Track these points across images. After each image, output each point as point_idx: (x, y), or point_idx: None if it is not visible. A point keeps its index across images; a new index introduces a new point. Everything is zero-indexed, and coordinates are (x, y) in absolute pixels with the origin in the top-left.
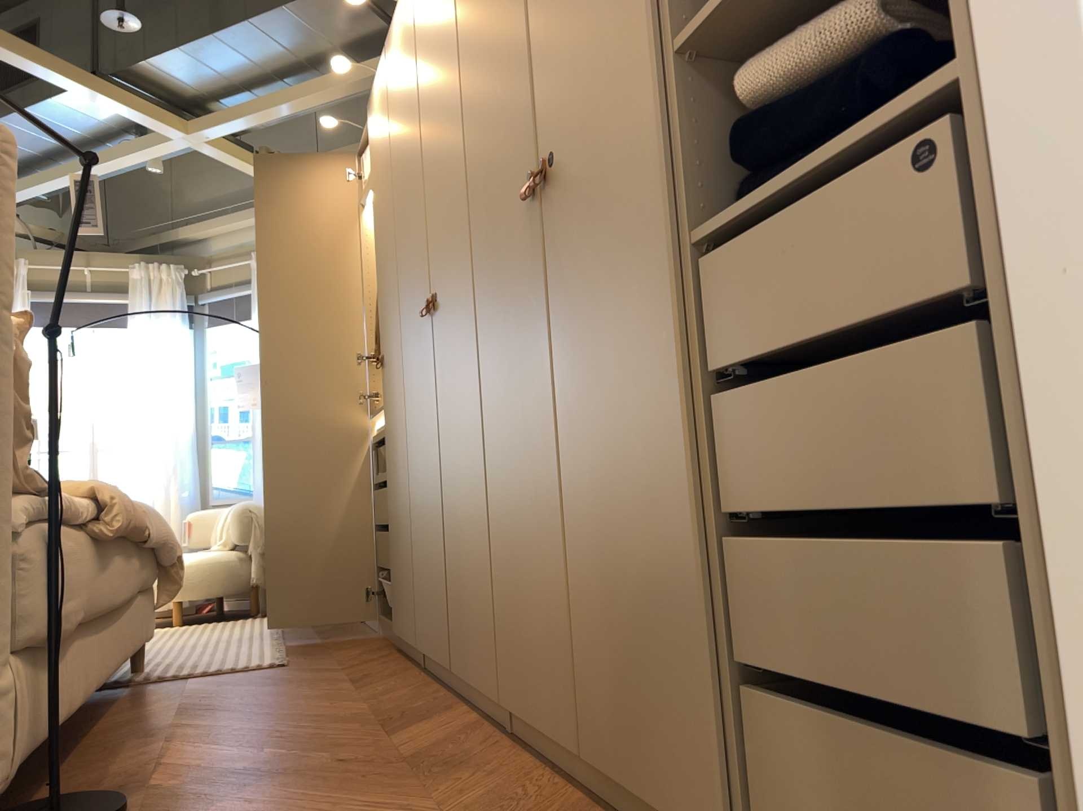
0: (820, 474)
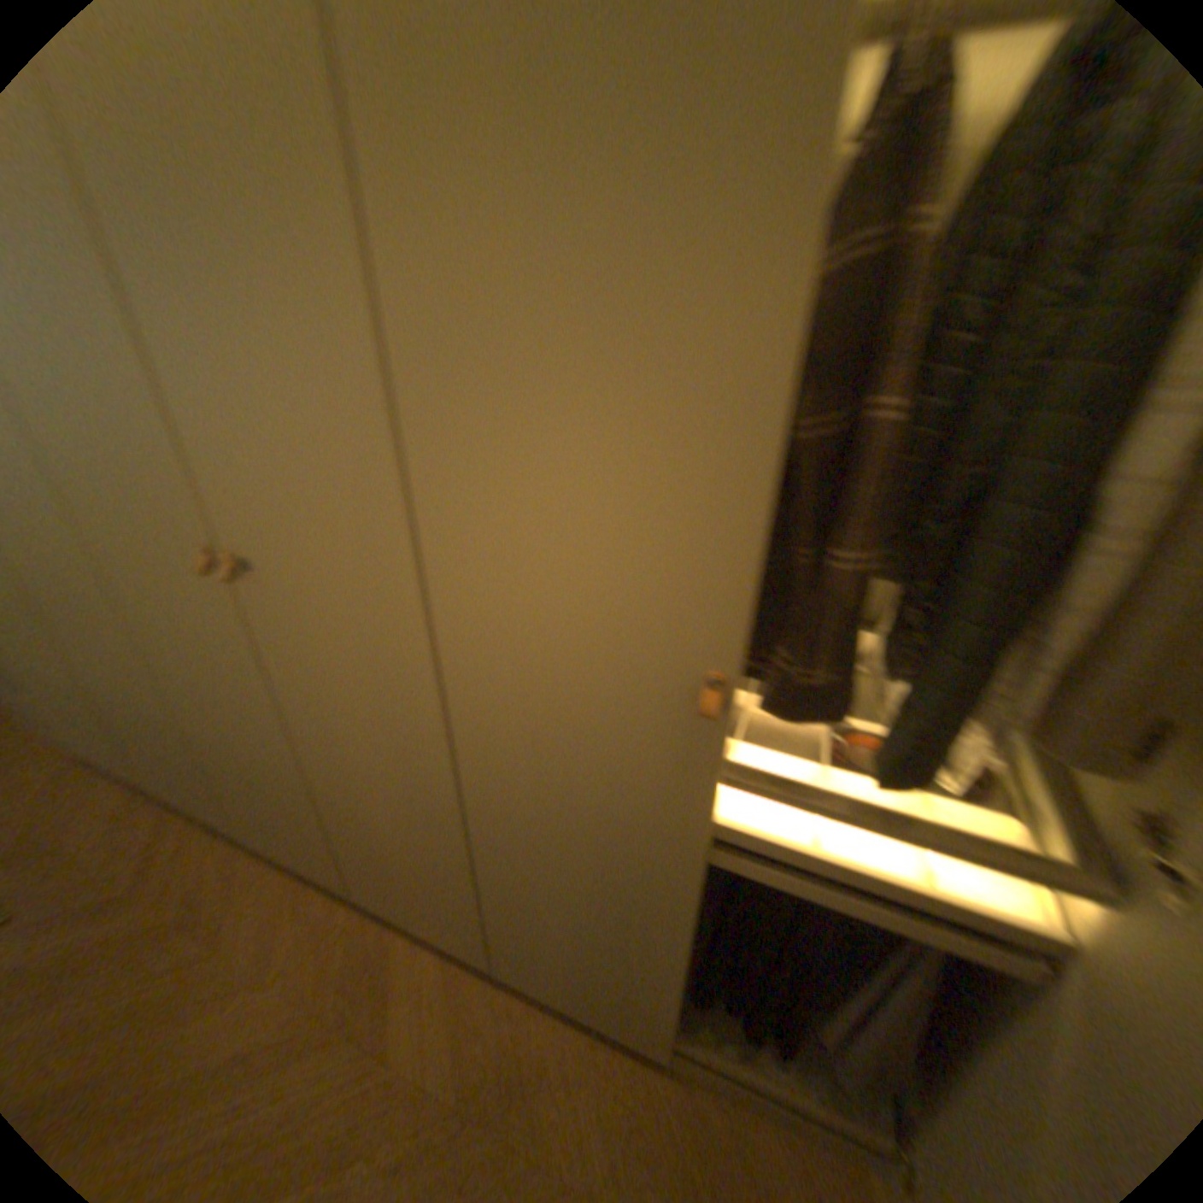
0: None
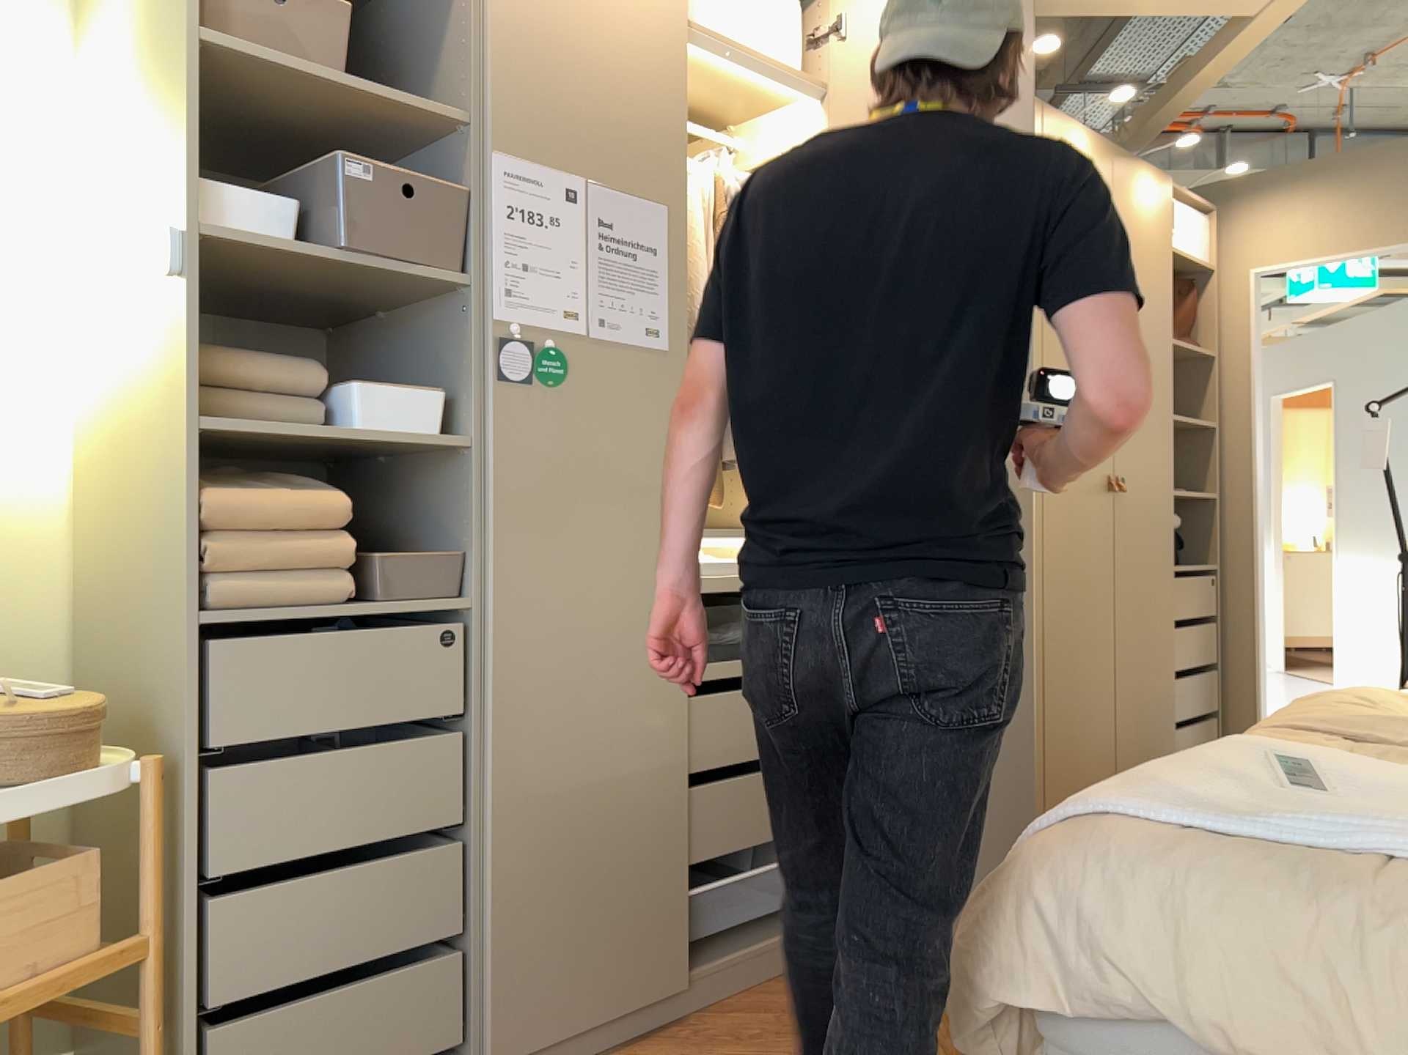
0: (1200, 657)
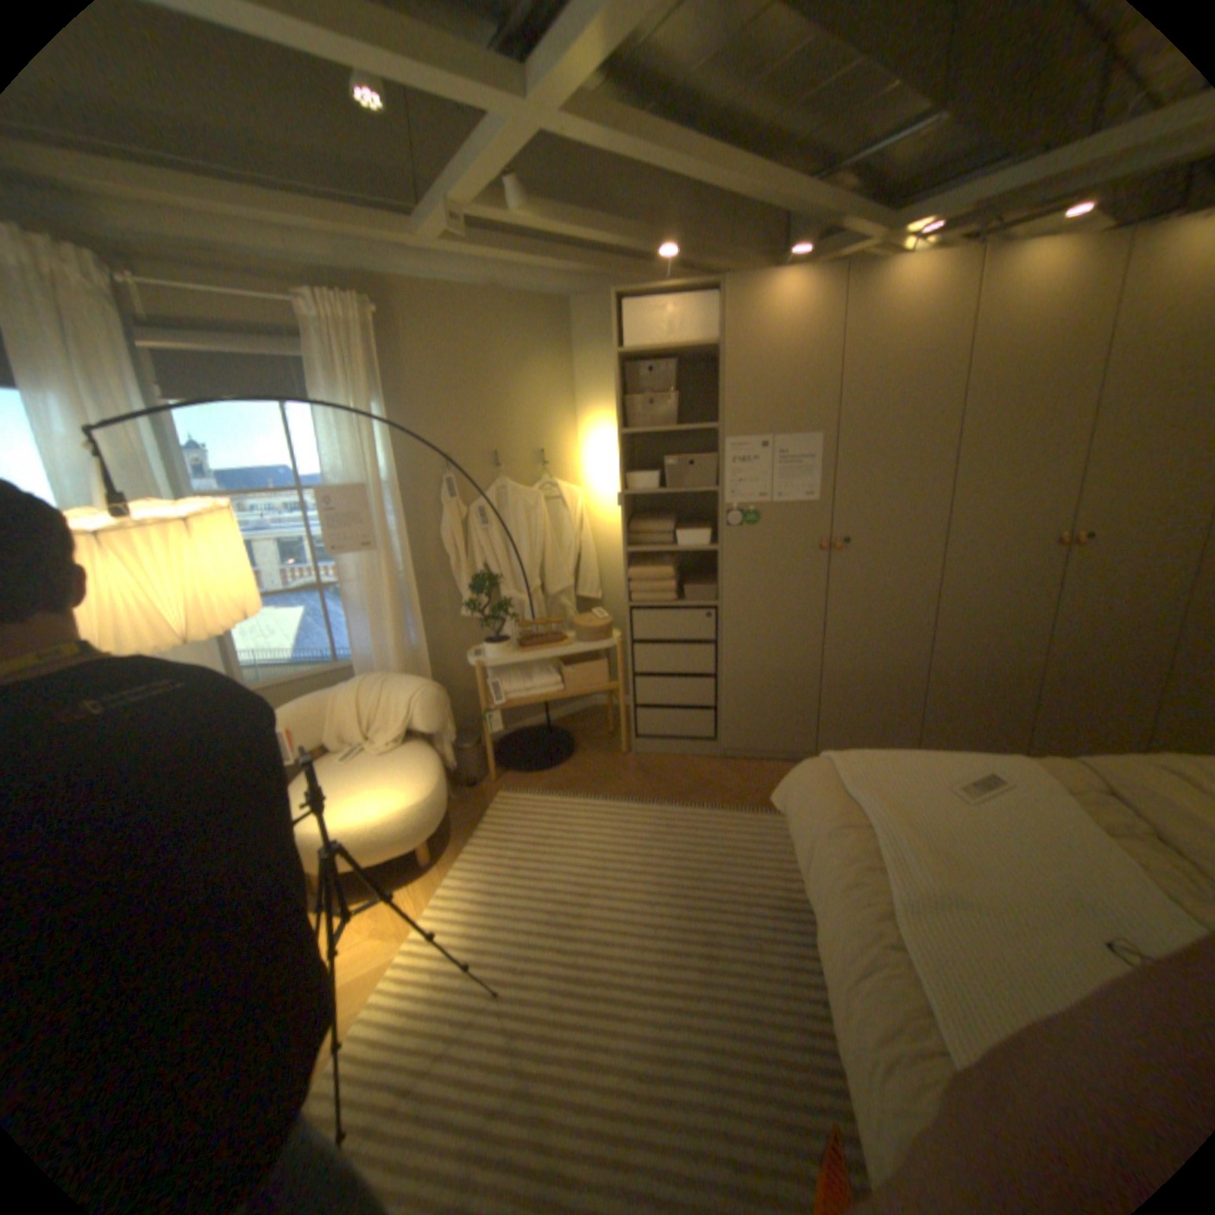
0: None
